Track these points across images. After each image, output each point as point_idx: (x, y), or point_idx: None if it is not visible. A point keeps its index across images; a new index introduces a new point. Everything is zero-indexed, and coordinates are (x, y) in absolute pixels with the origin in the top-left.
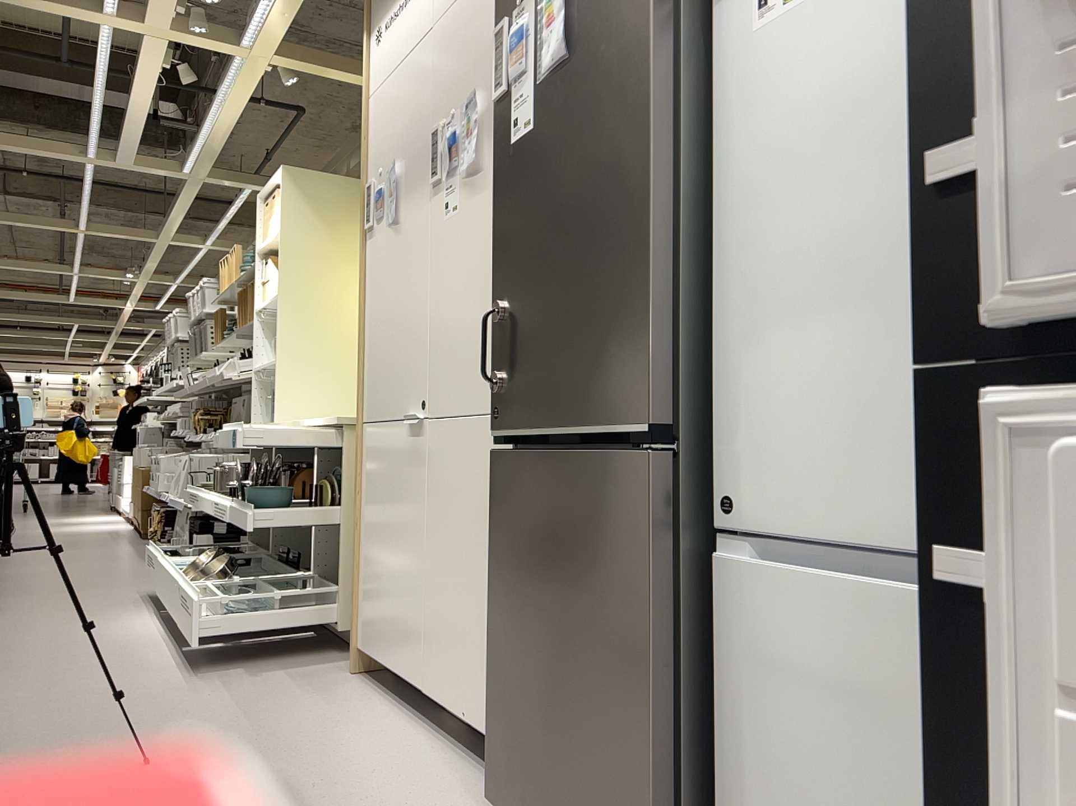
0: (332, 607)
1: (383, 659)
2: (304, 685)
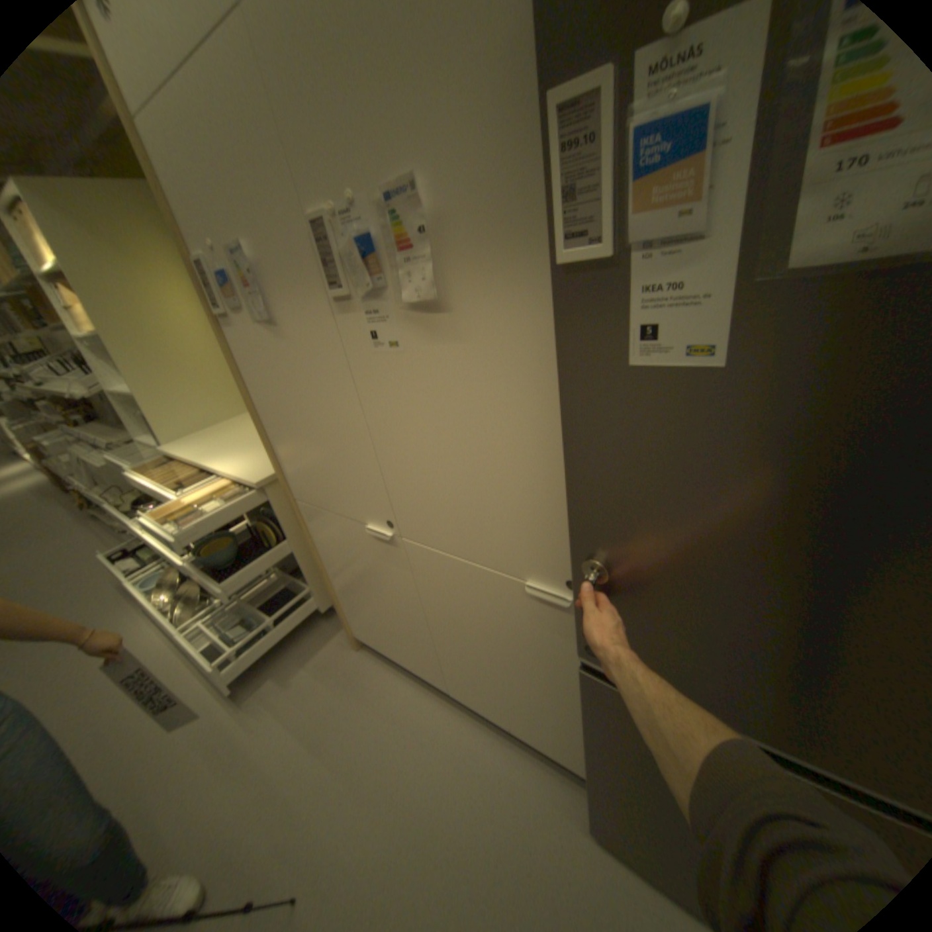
0: (305, 596)
1: (389, 656)
2: (331, 684)
